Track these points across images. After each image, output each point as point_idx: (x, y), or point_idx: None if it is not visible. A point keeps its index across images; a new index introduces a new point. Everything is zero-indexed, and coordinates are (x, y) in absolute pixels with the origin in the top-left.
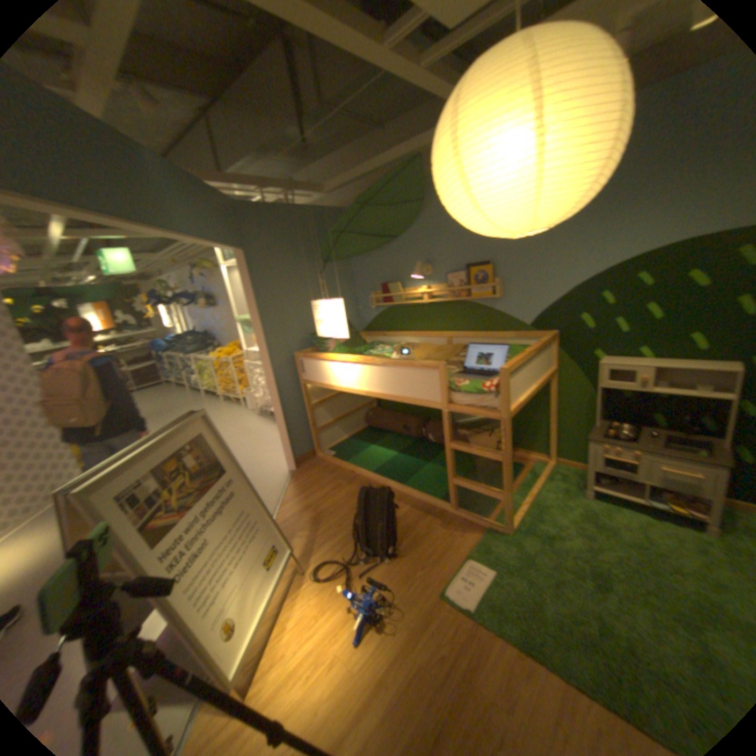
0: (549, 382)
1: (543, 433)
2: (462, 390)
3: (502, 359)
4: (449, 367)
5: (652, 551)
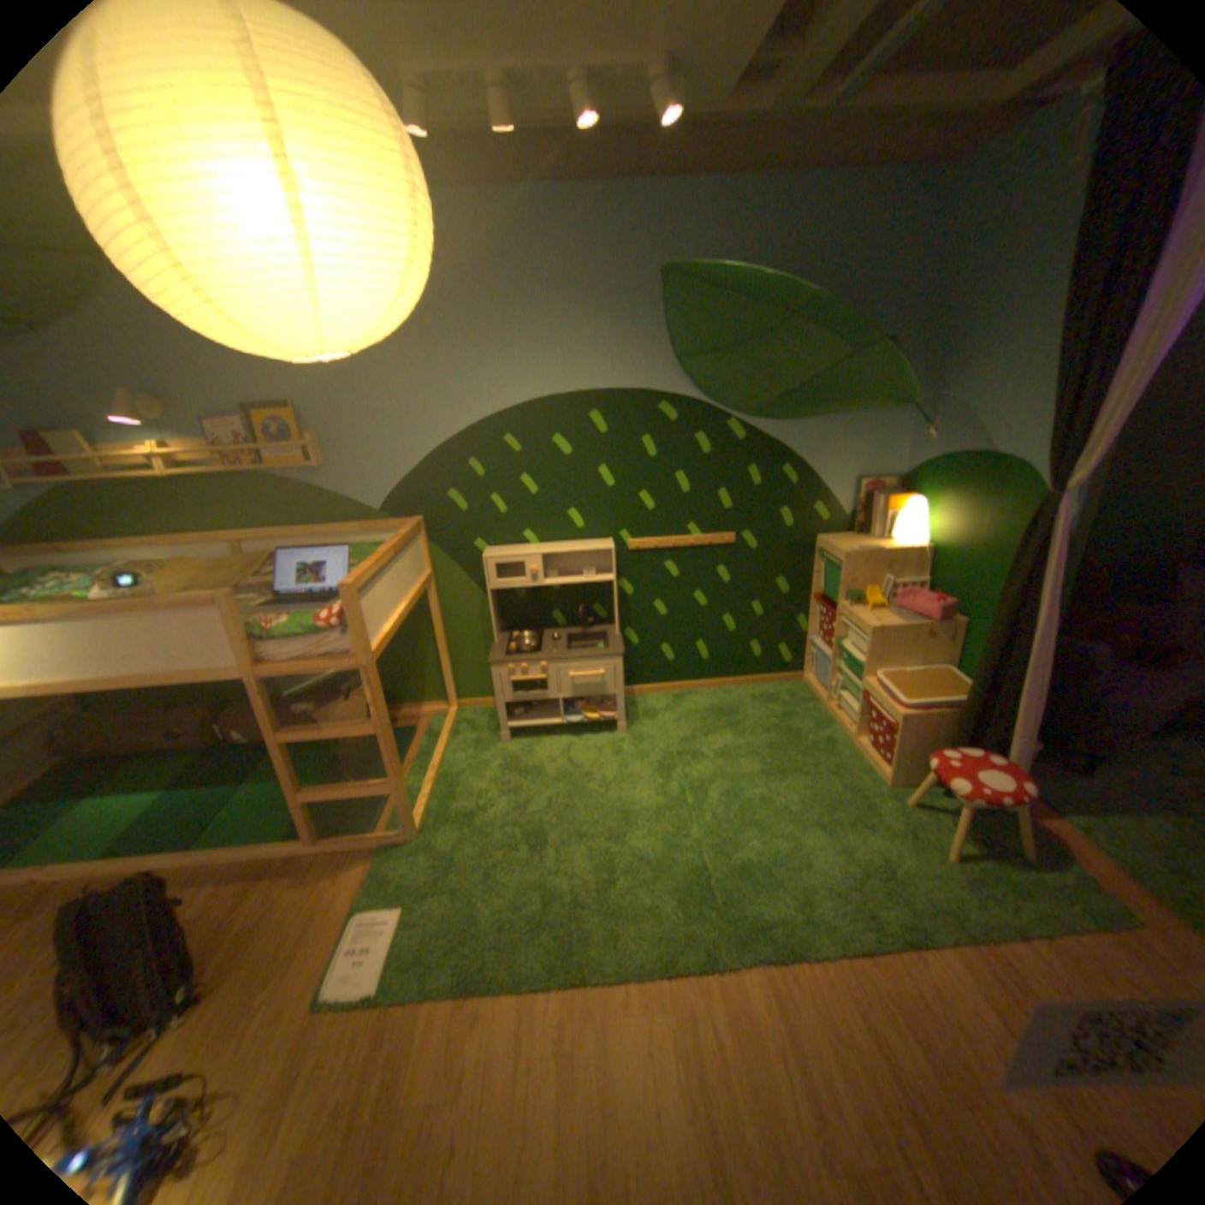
0: (427, 594)
1: (434, 672)
2: (279, 635)
3: (347, 569)
4: (246, 597)
5: (577, 774)
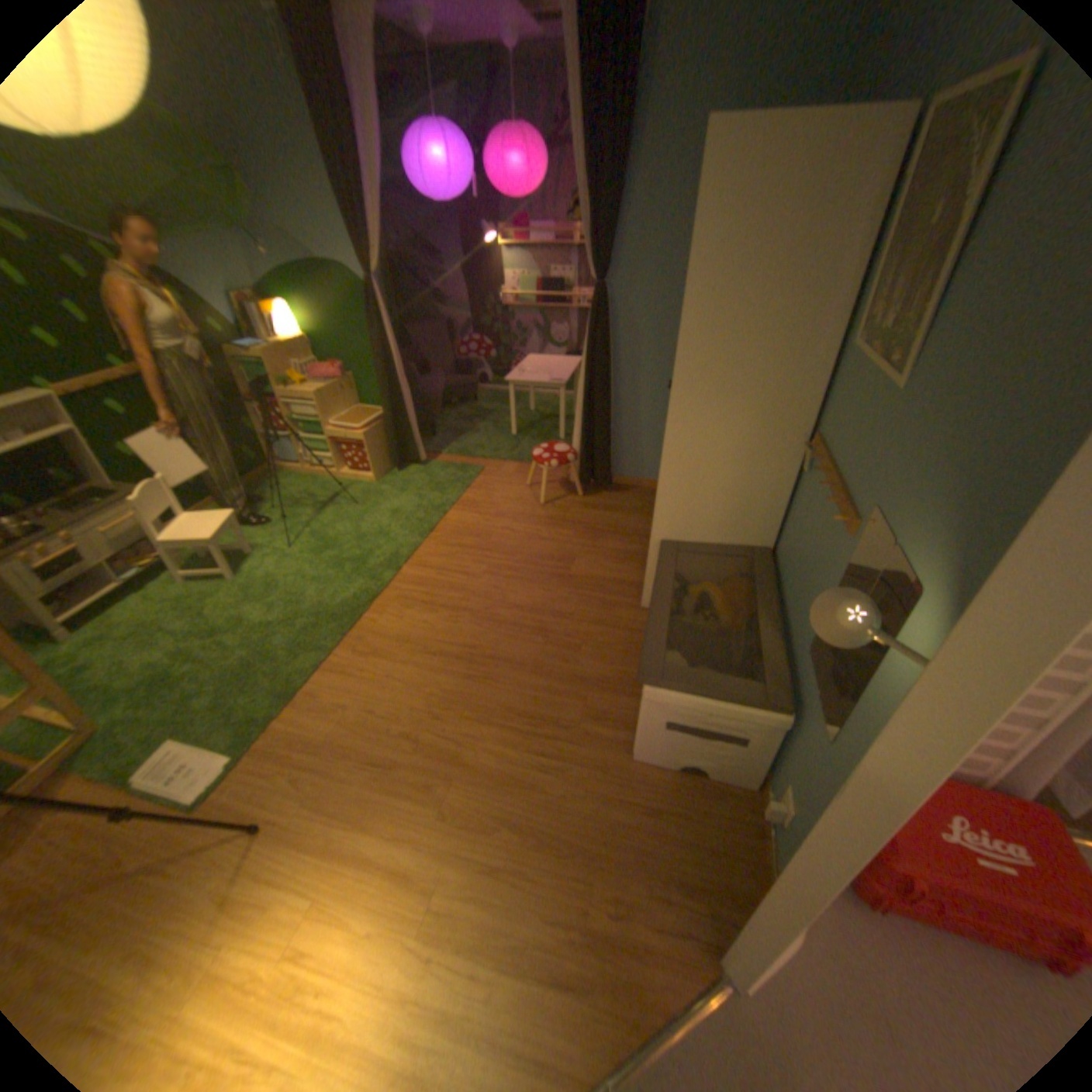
0: None
1: None
2: None
3: None
4: None
5: (184, 602)
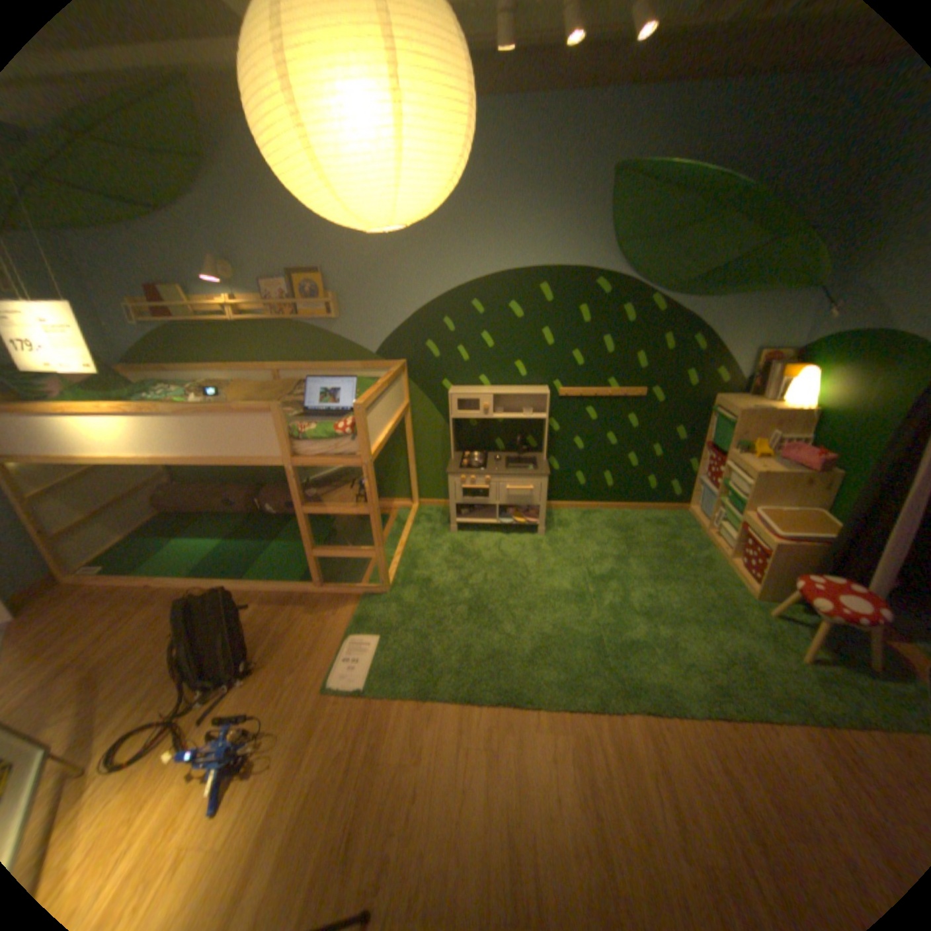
0: (404, 419)
1: (404, 476)
2: (310, 437)
3: (352, 395)
4: (284, 410)
5: (505, 561)
